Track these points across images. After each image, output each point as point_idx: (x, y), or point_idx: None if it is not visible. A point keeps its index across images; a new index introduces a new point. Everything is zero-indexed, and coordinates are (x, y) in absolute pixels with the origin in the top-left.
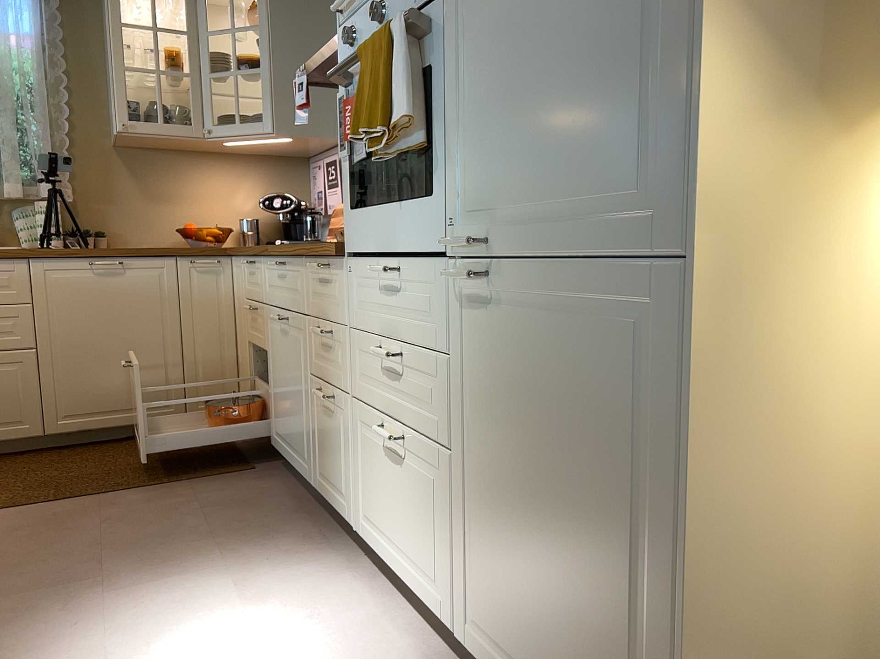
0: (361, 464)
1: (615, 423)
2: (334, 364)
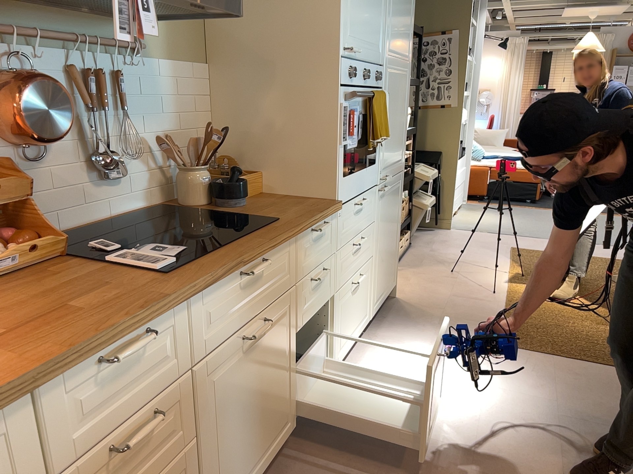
0: (337, 323)
1: (395, 208)
2: (322, 290)
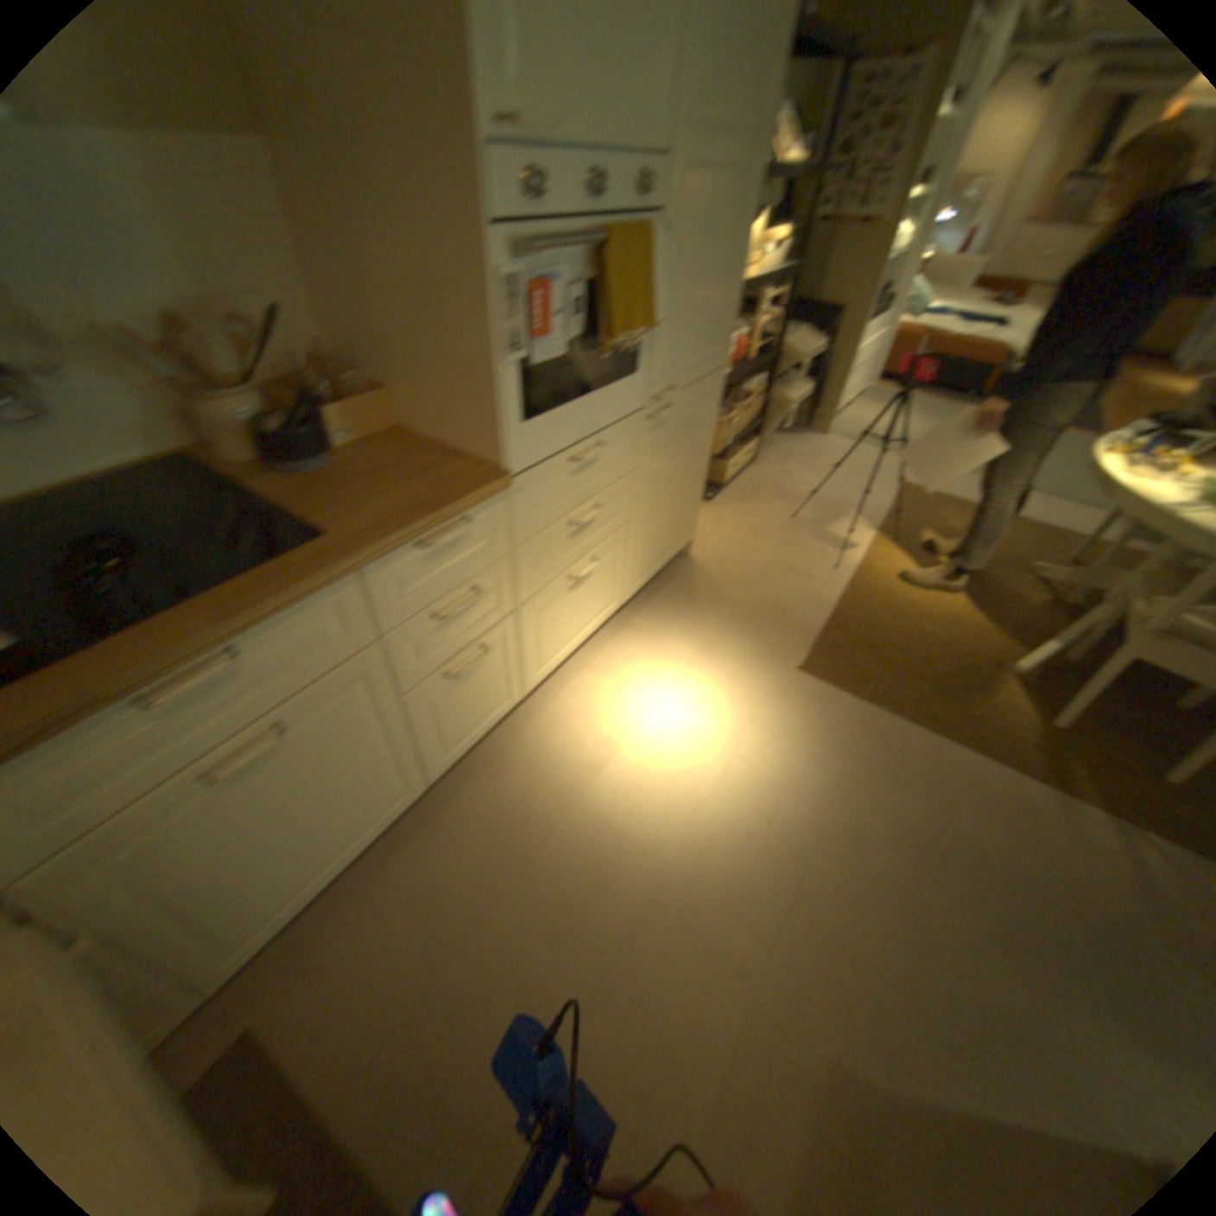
0: (533, 639)
1: (699, 433)
2: (477, 614)
